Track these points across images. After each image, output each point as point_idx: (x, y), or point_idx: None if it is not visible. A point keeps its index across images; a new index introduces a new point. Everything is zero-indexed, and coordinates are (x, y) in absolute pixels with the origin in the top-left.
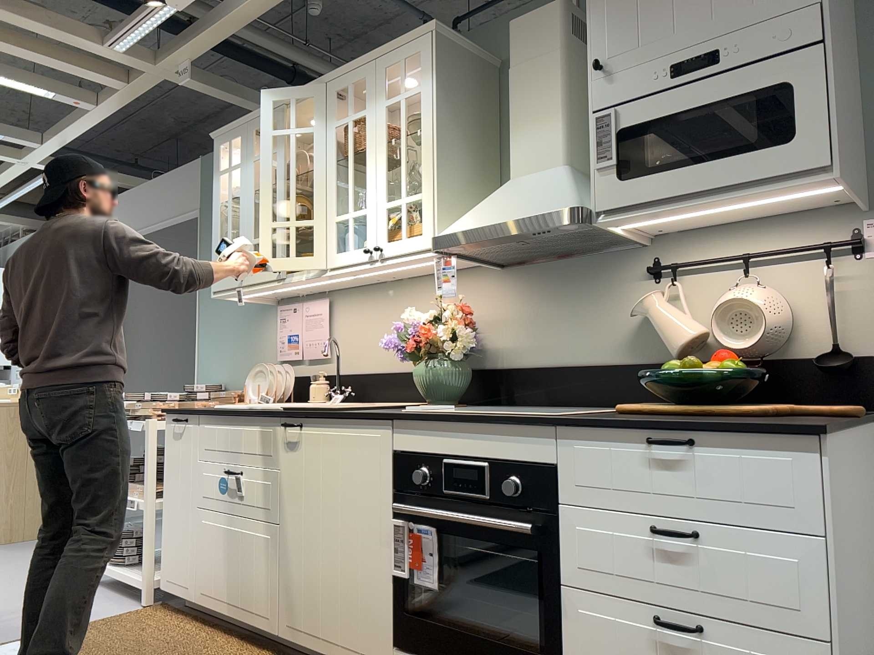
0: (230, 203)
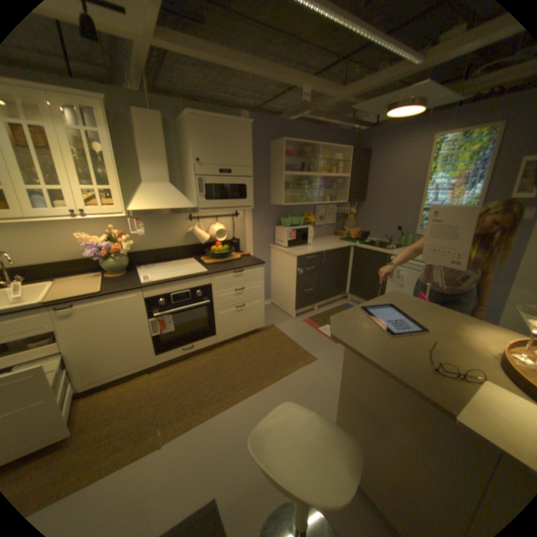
0: None
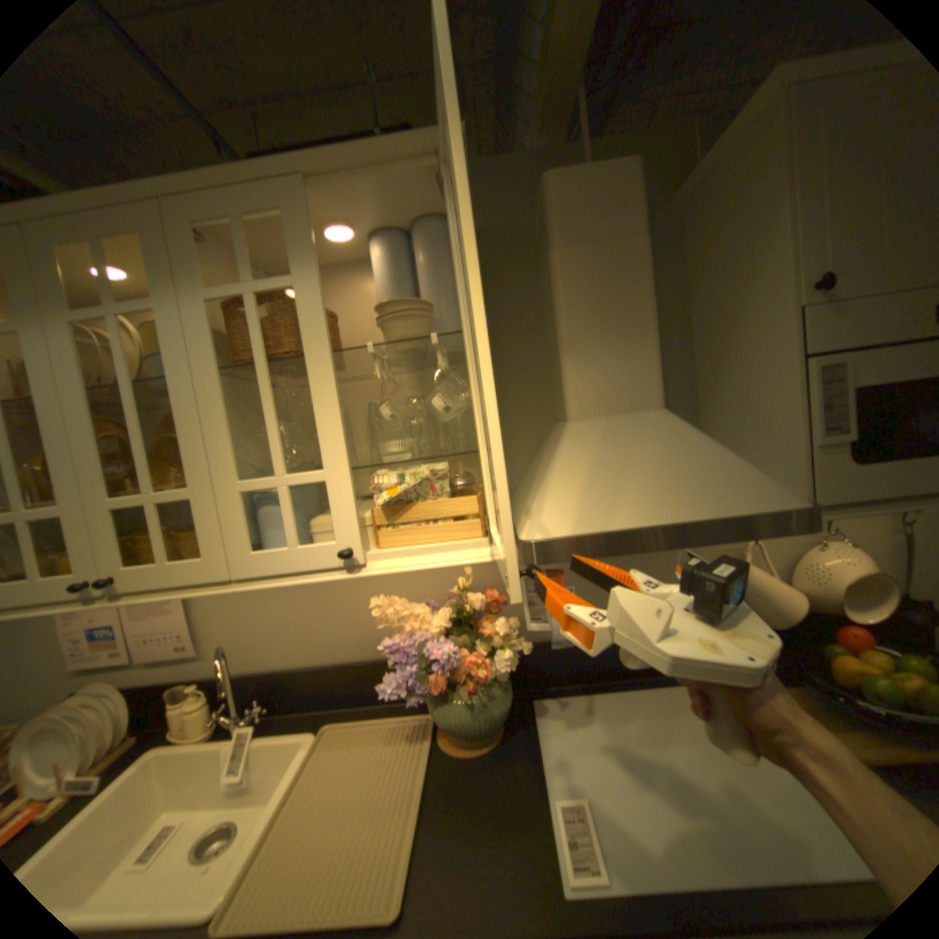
0: None
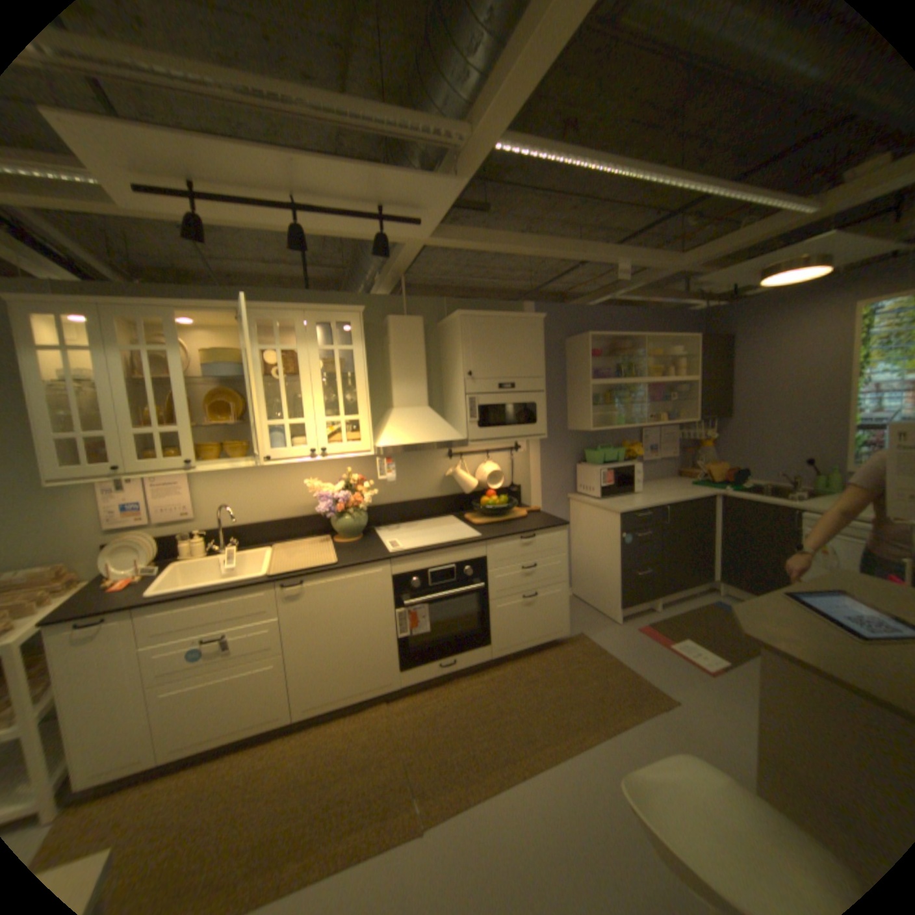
0: (74, 386)
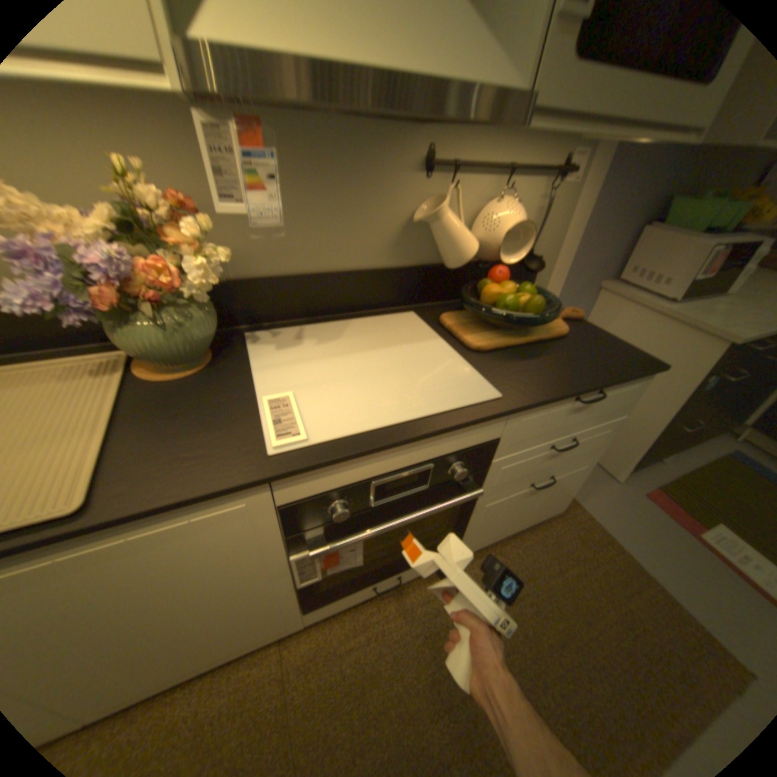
0: None
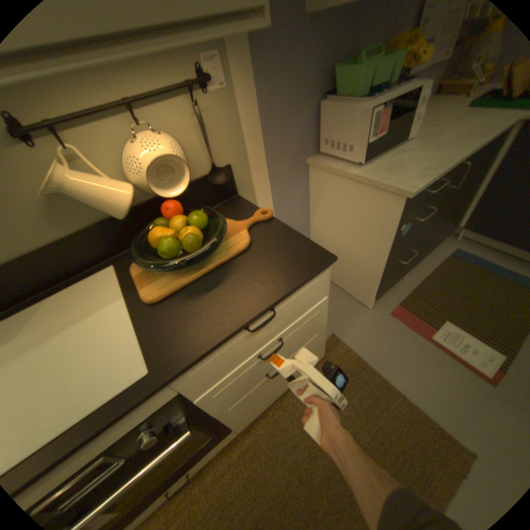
0: None
